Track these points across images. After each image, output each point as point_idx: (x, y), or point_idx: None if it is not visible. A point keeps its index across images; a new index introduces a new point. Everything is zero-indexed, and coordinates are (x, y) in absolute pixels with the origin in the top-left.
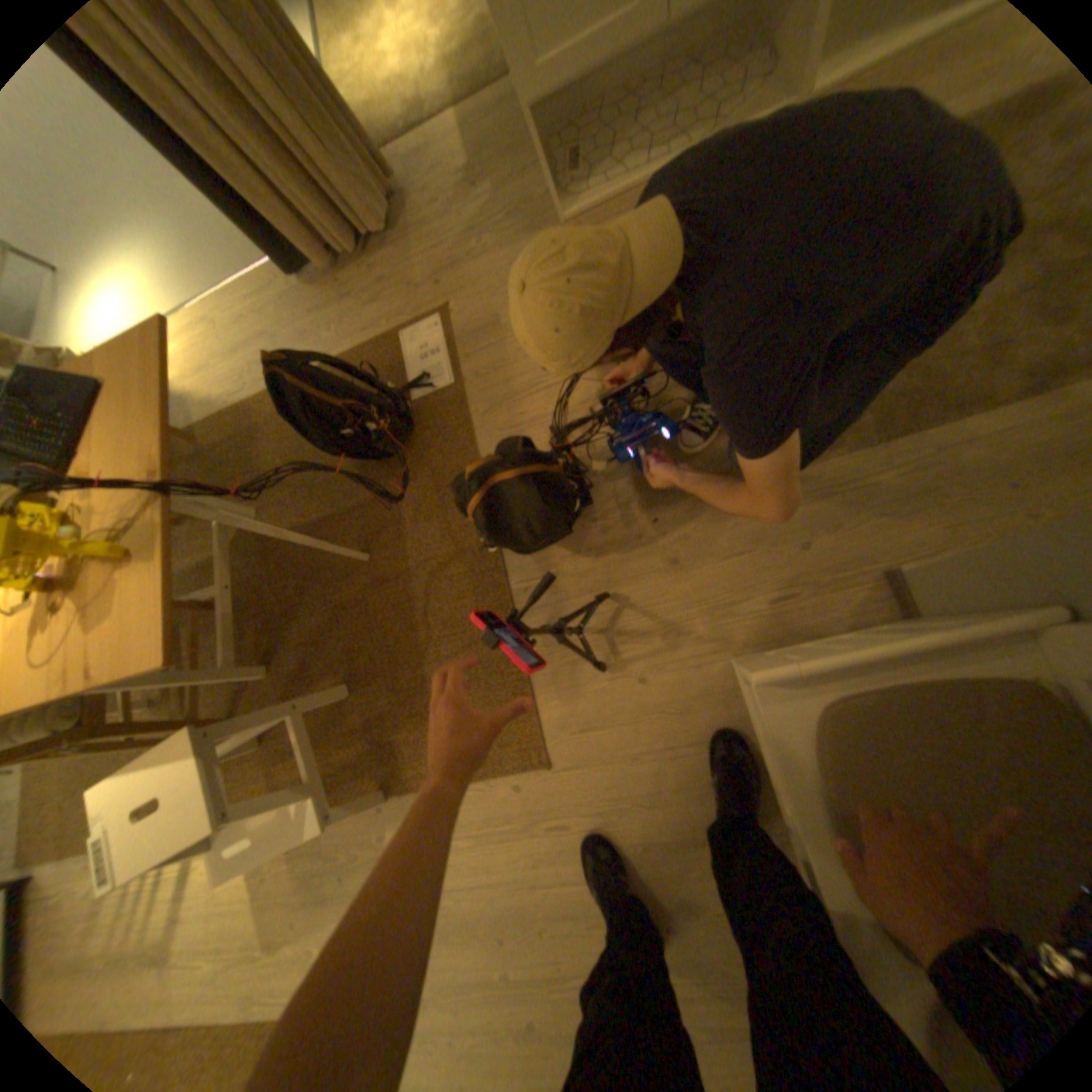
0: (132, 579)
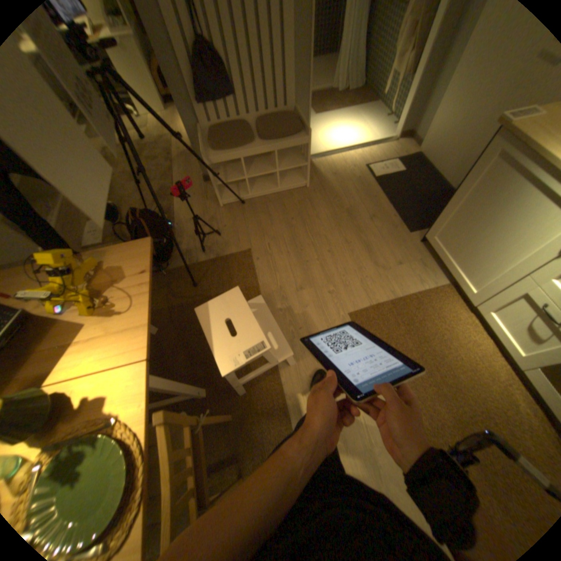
0: (111, 255)
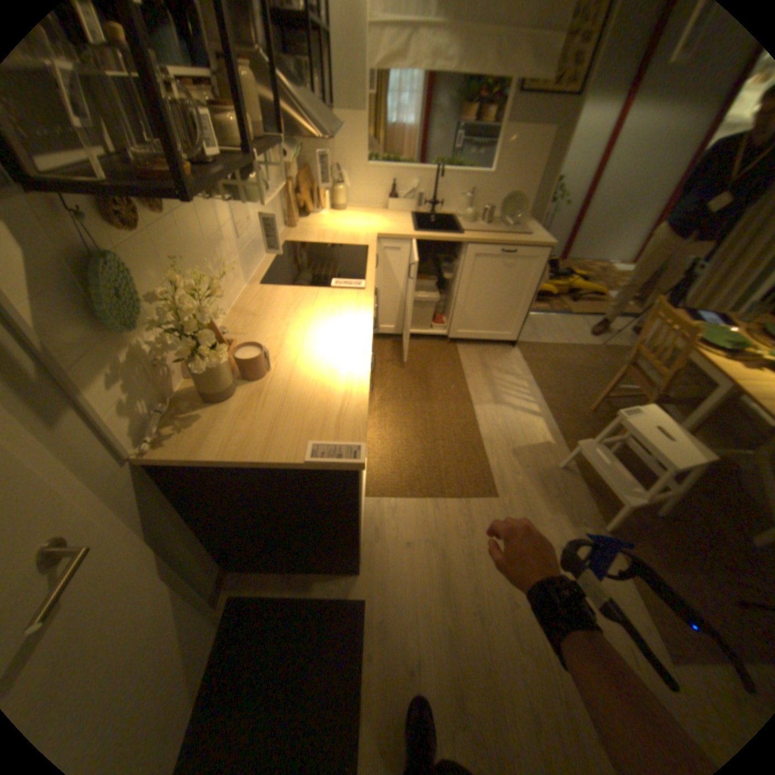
0: None
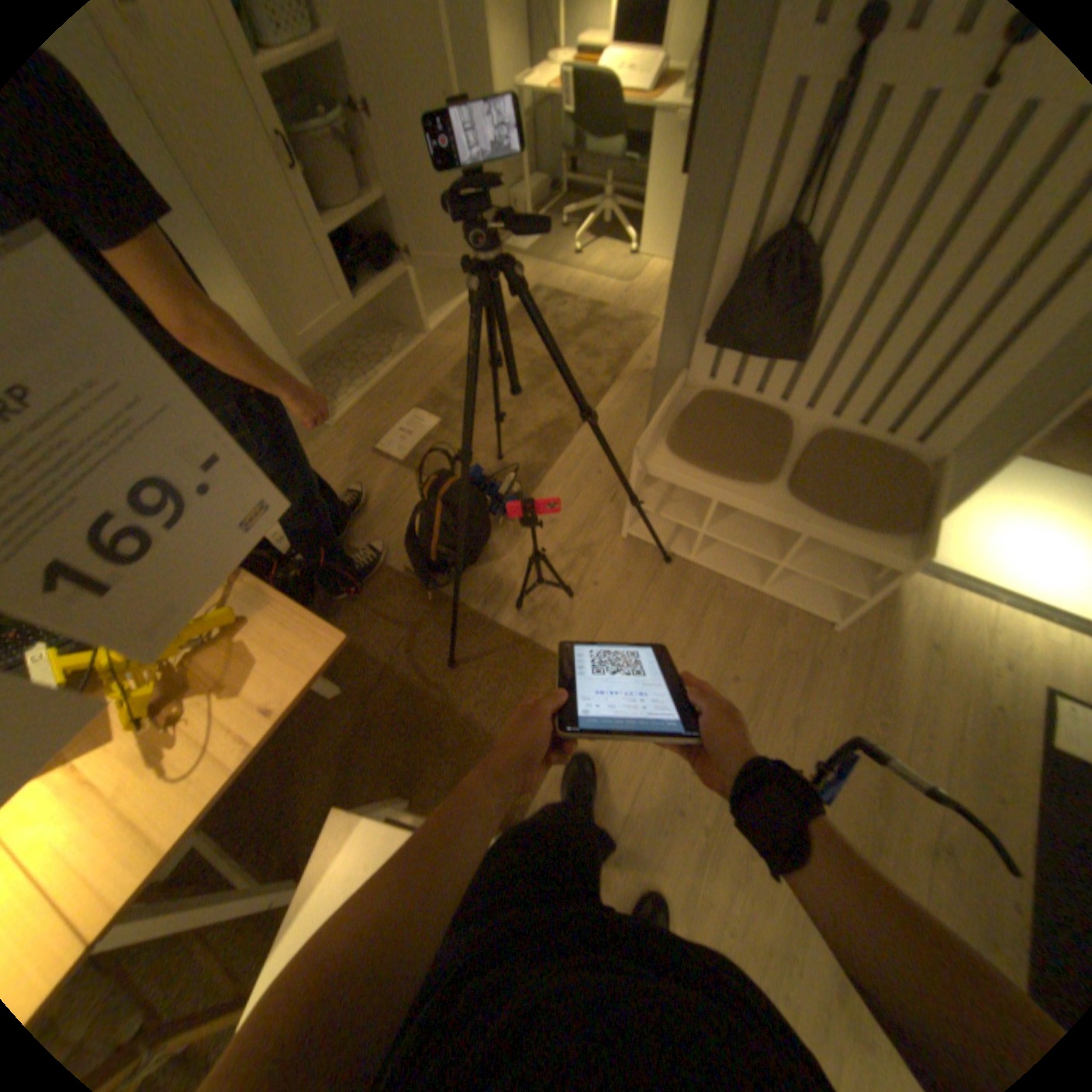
0: (263, 621)
